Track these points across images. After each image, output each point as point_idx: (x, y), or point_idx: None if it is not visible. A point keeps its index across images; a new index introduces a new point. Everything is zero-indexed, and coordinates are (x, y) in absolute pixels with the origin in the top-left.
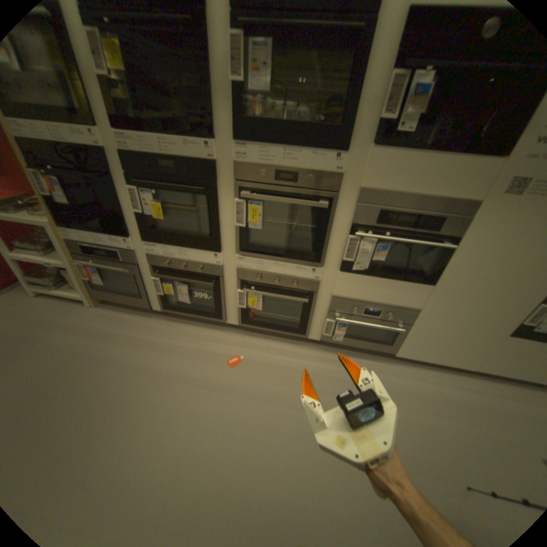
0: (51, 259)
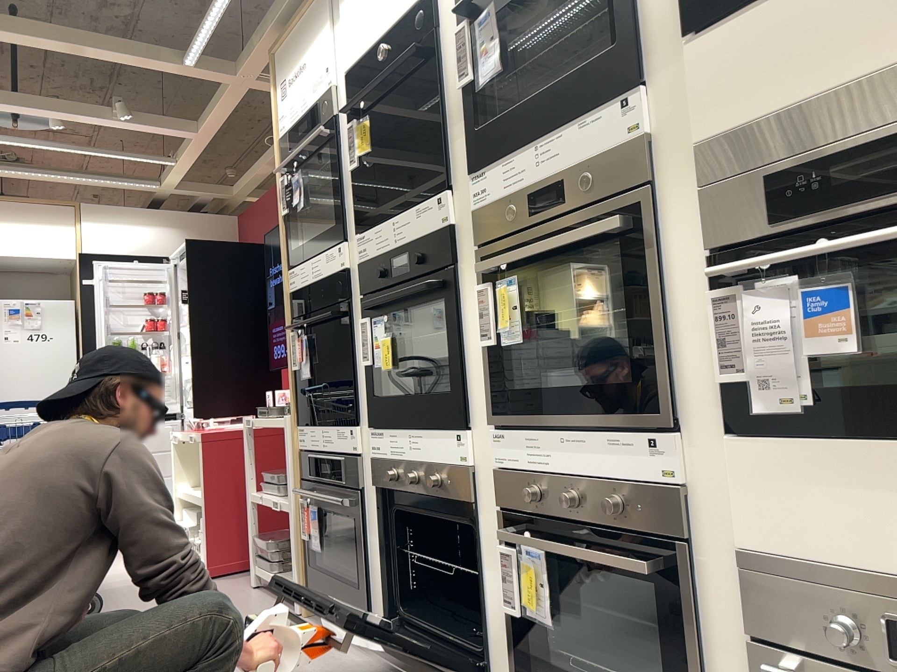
0: (286, 498)
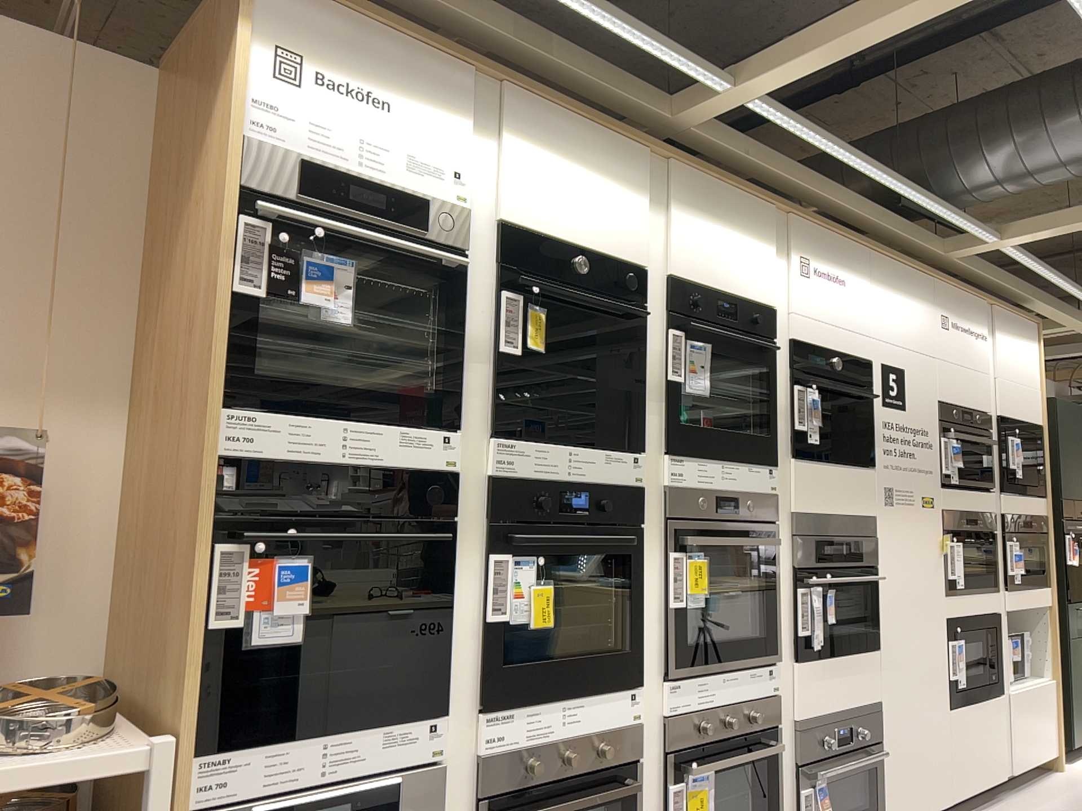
0: None
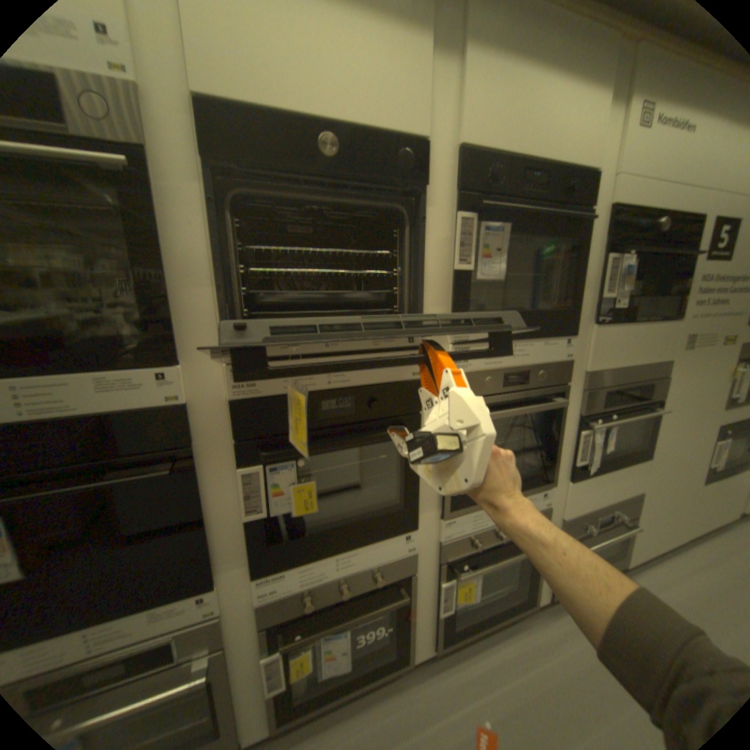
0: None
